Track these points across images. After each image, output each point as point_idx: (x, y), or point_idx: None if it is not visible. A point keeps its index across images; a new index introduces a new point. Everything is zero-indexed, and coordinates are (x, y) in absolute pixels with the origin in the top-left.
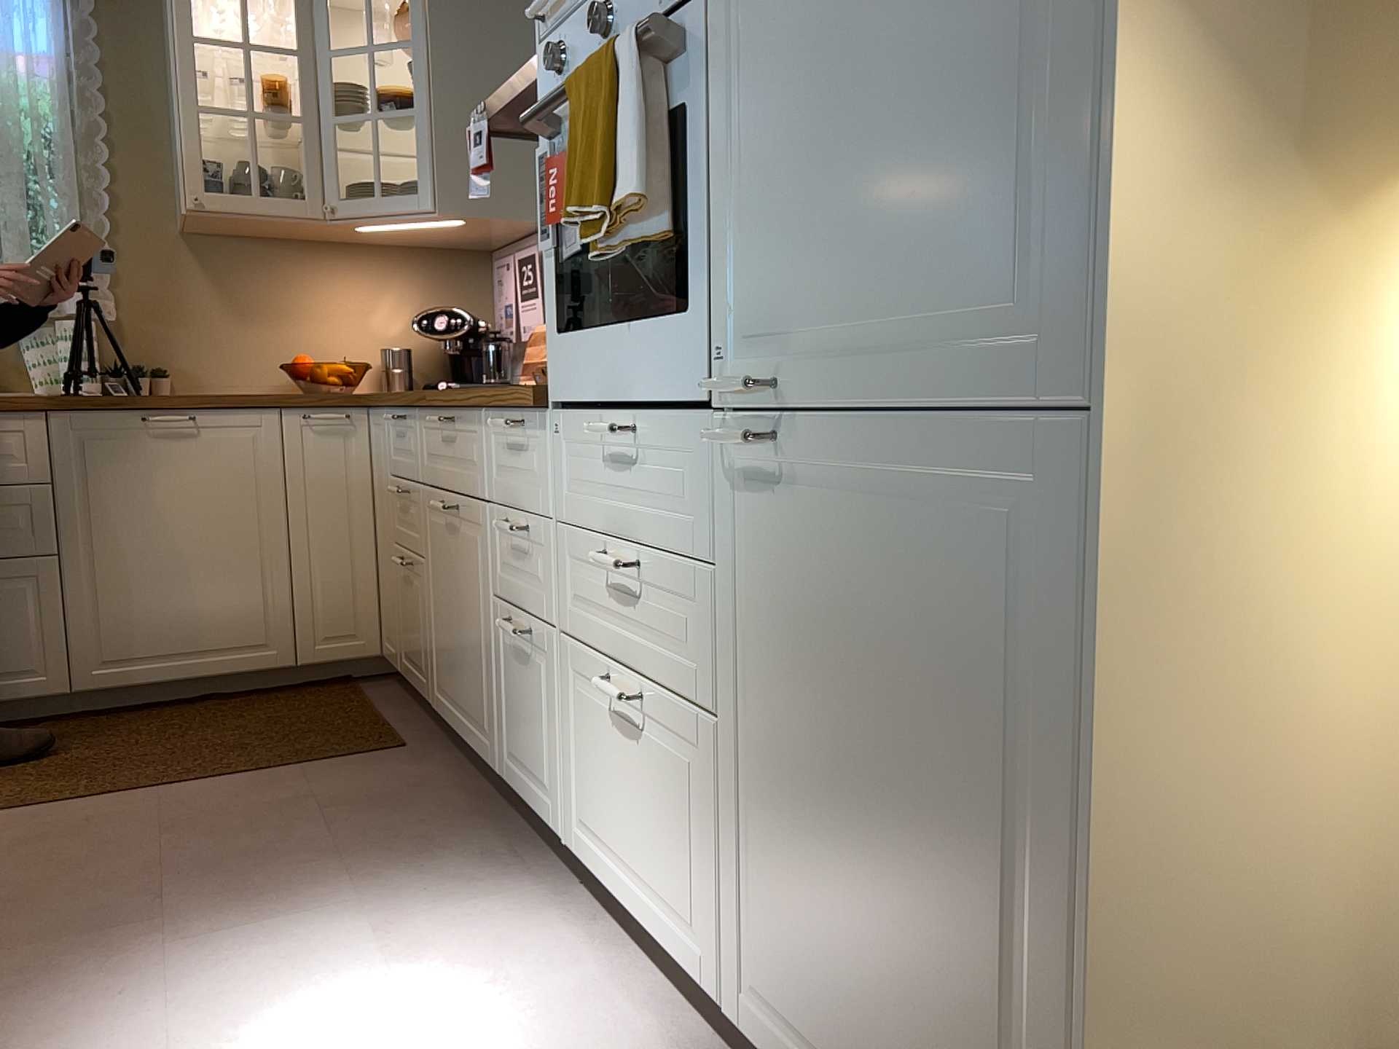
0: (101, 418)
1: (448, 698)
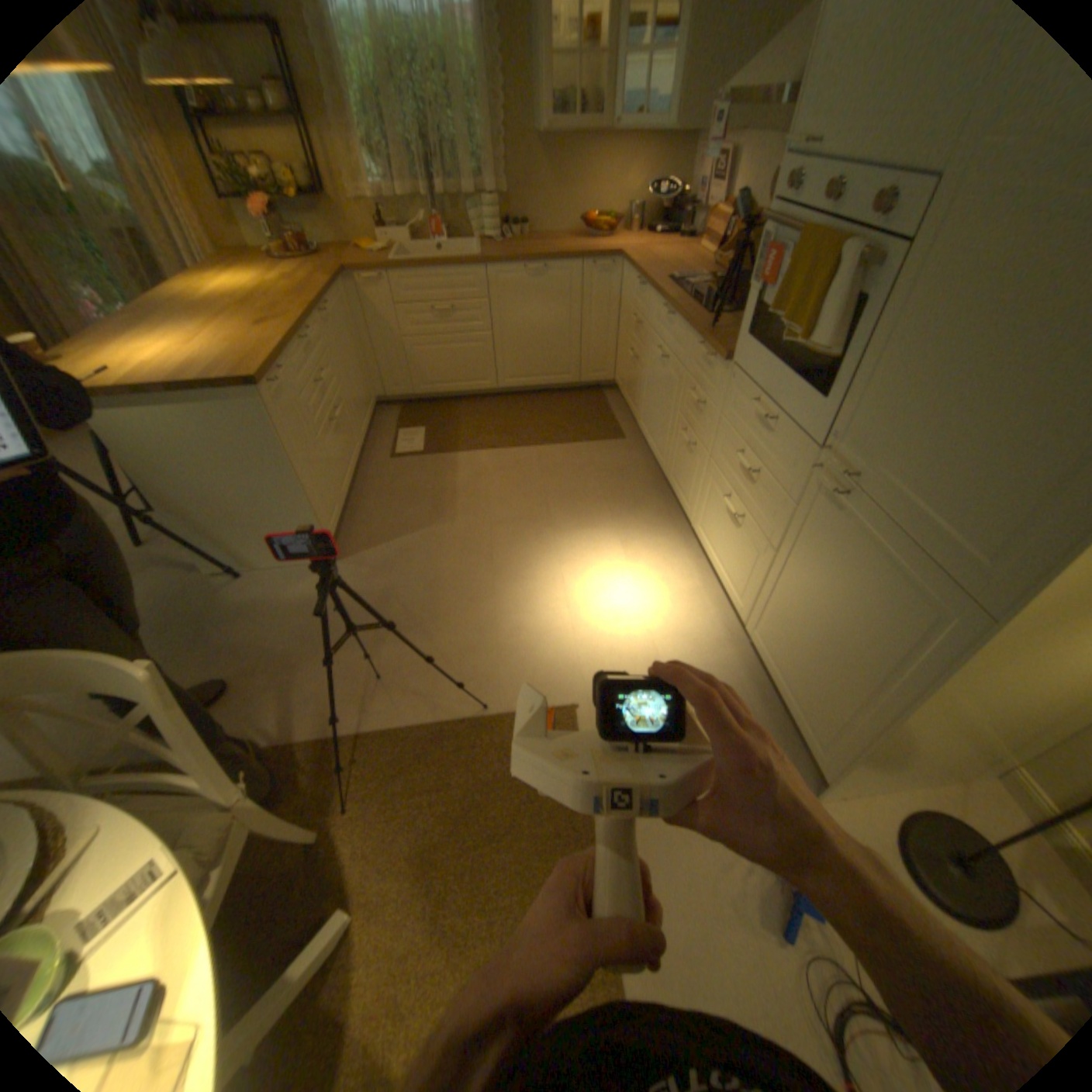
0: (506, 268)
1: (645, 429)
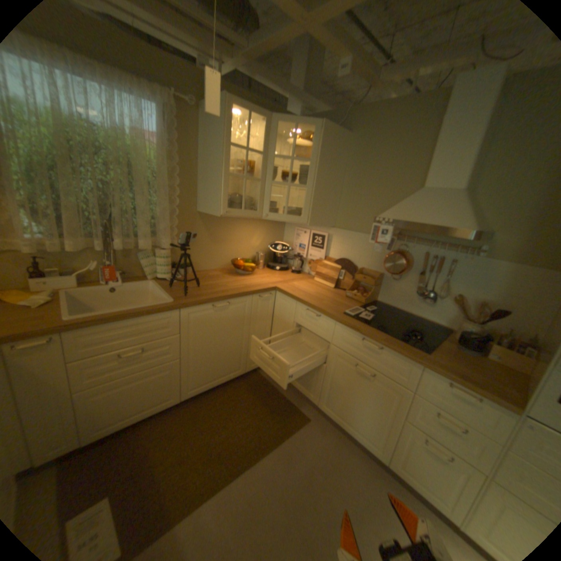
0: (199, 308)
1: (338, 416)
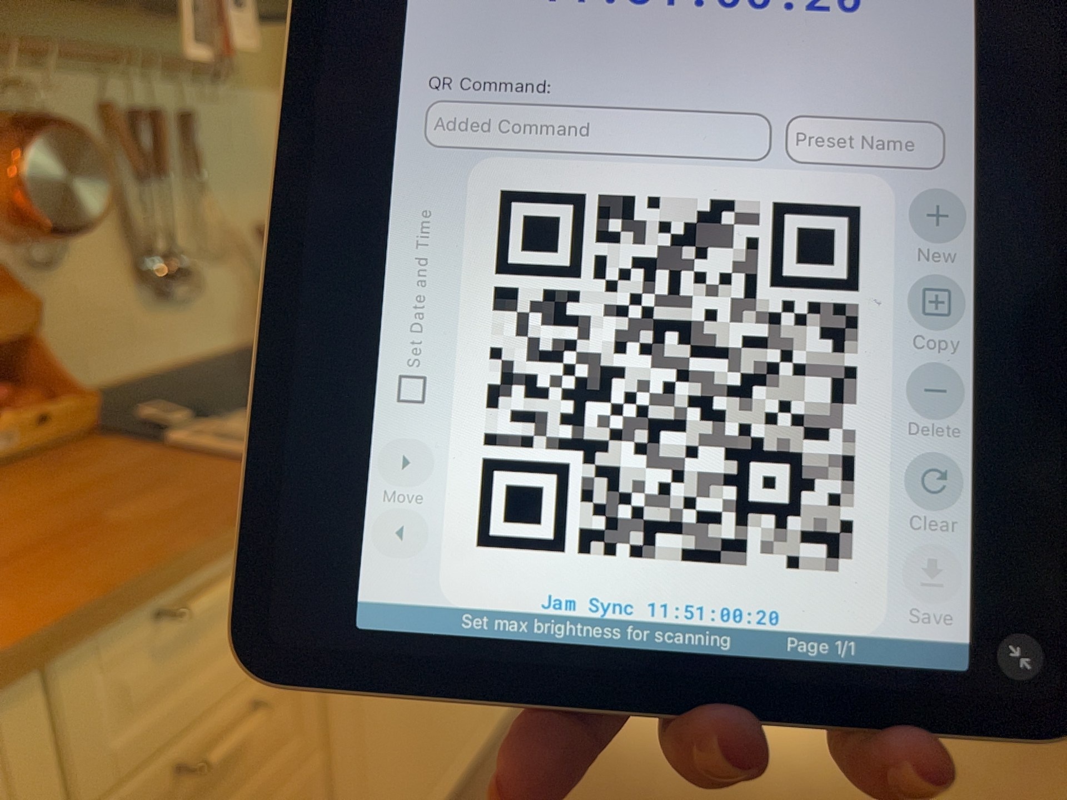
0: None
1: None
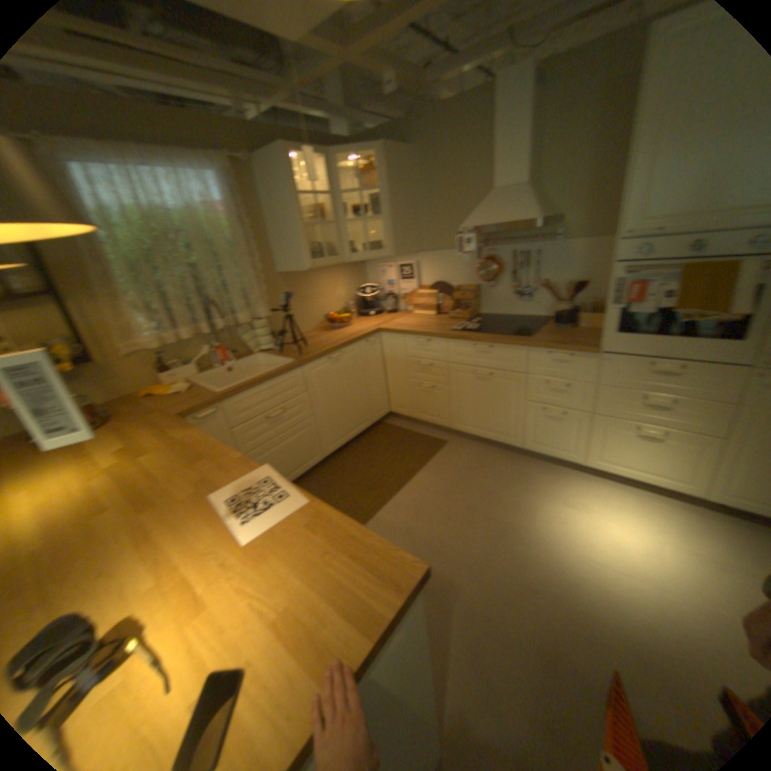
0: (315, 363)
1: (469, 426)
